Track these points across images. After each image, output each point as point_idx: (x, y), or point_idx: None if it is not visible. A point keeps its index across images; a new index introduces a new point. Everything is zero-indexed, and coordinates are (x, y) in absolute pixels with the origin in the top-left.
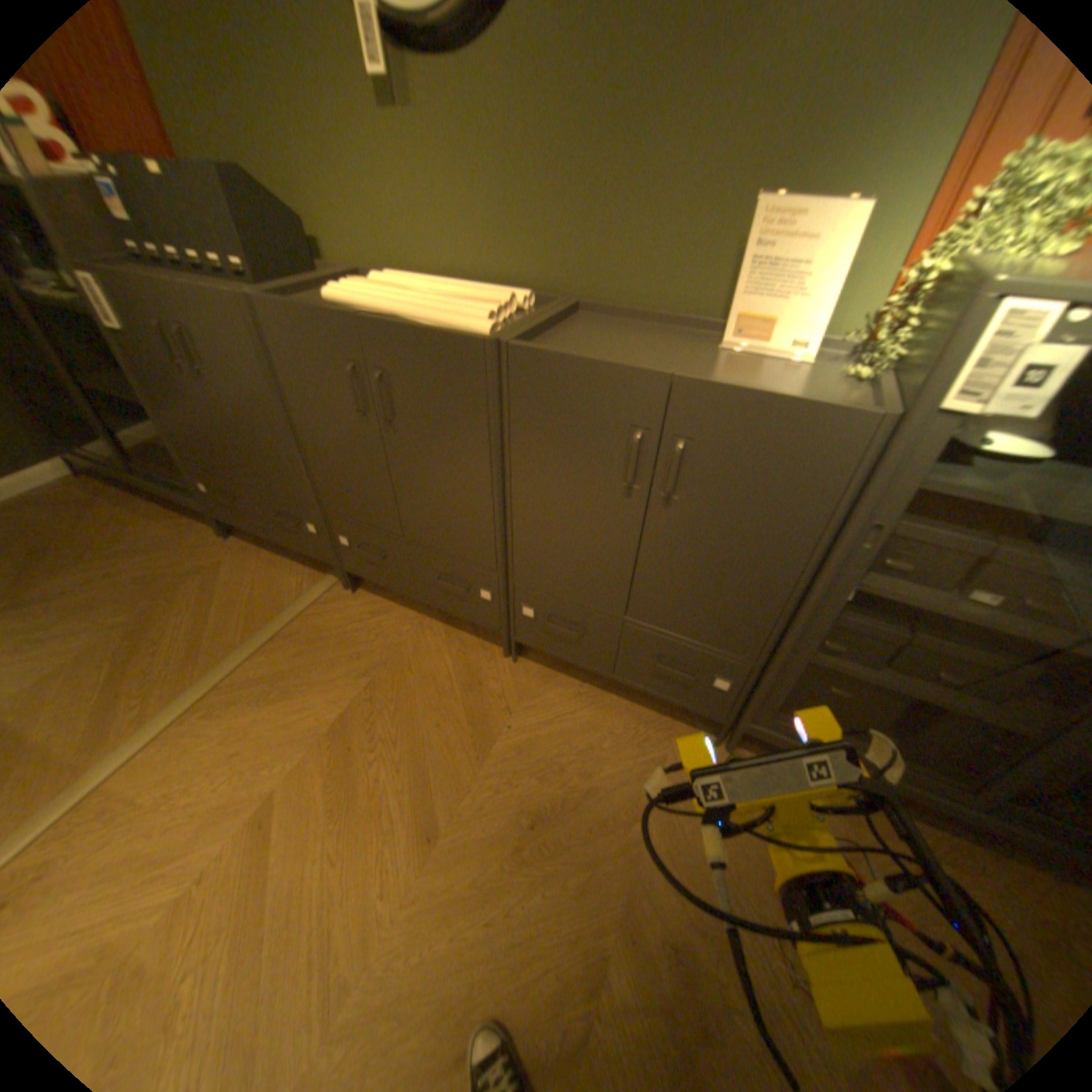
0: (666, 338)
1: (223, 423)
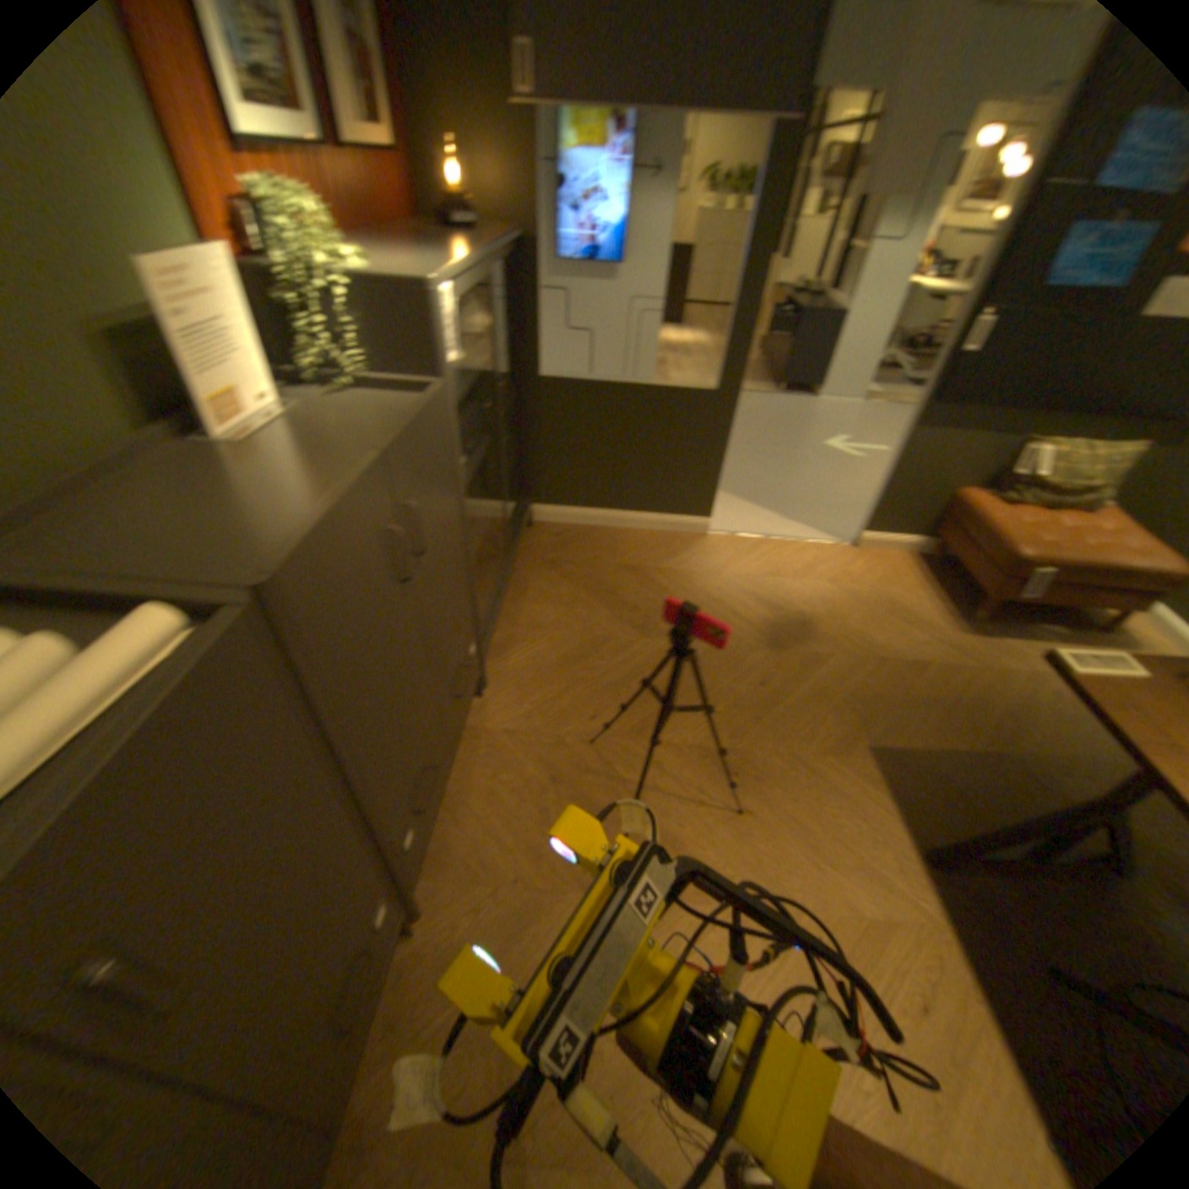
0: (173, 473)
1: None
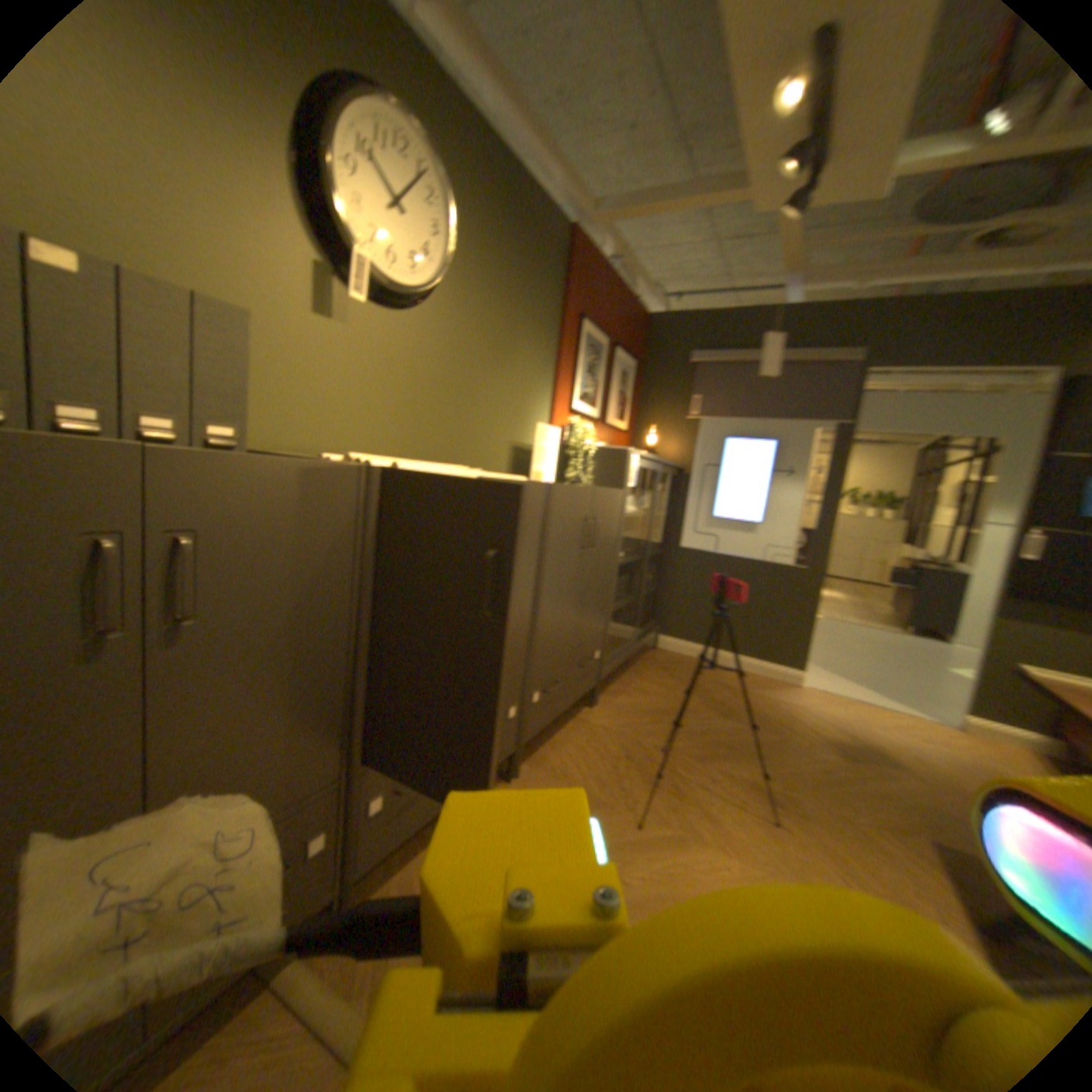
0: None
1: (176, 735)
